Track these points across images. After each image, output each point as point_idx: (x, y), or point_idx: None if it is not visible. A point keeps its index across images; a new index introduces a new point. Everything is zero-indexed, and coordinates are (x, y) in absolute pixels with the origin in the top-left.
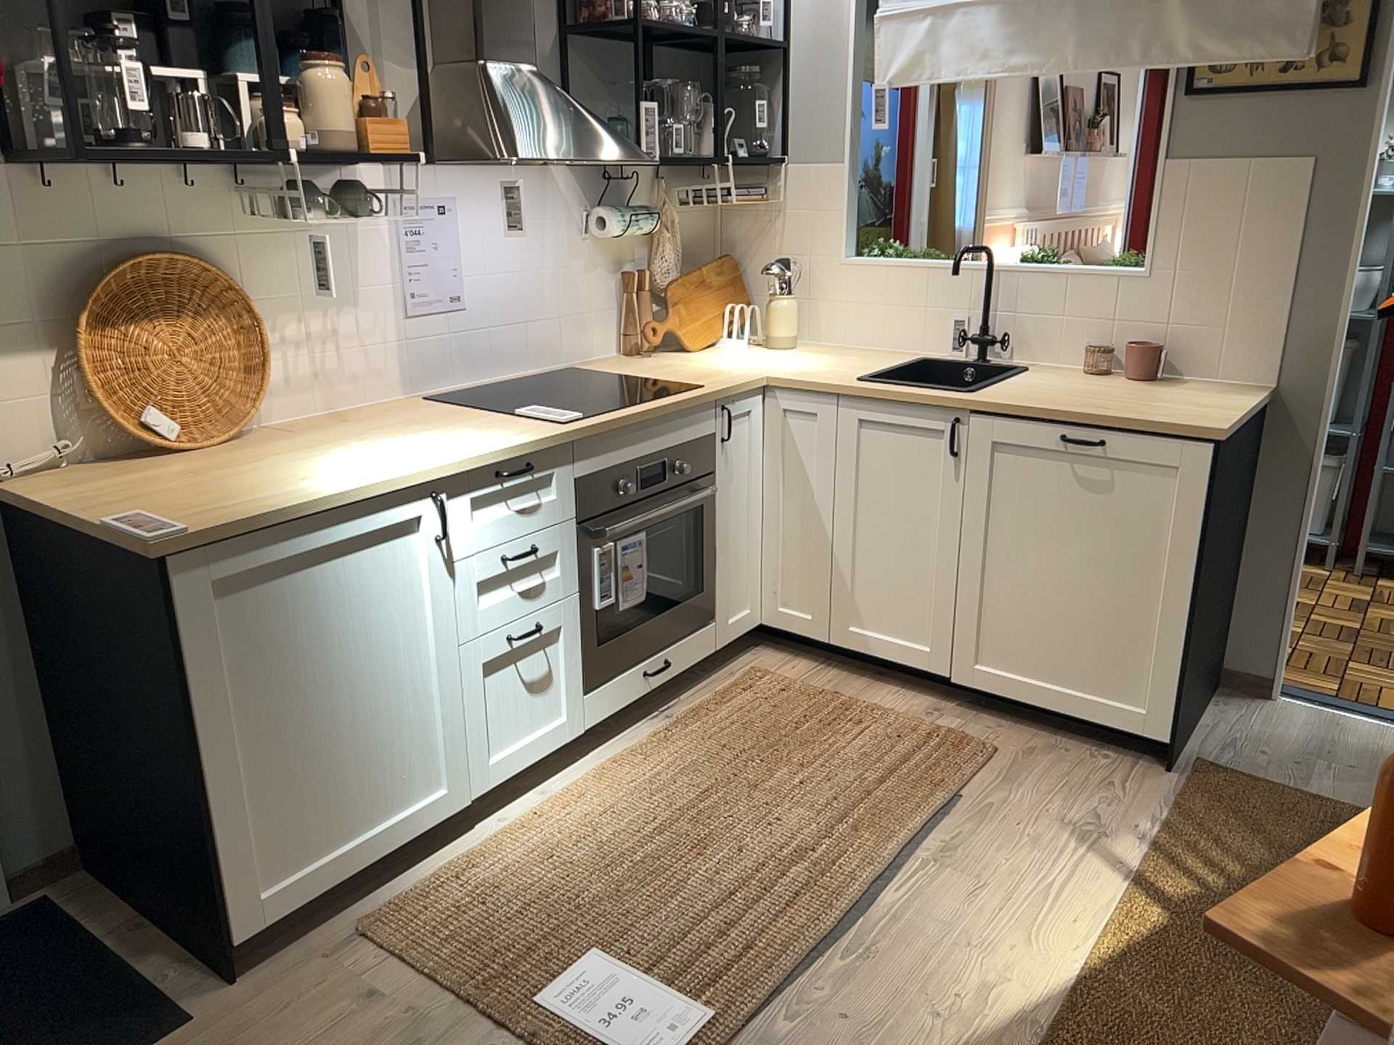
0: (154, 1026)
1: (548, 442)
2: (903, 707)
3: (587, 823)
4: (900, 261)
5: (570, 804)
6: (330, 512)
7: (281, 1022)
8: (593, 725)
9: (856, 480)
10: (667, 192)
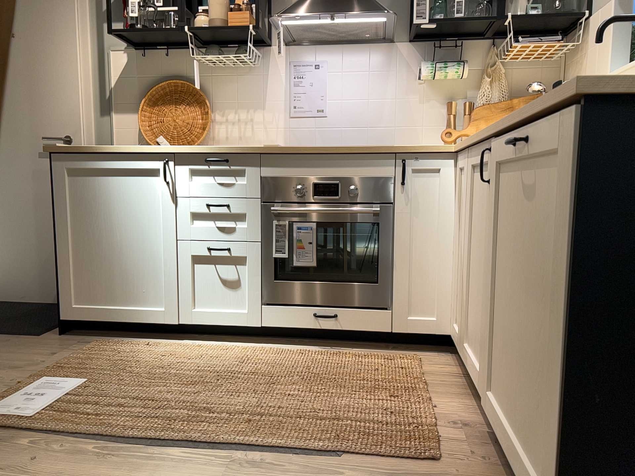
0: (33, 332)
1: (237, 150)
2: (450, 412)
3: (199, 357)
4: (633, 64)
5: (215, 349)
6: (113, 154)
7: (36, 347)
8: (267, 325)
9: (471, 218)
10: (491, 54)
